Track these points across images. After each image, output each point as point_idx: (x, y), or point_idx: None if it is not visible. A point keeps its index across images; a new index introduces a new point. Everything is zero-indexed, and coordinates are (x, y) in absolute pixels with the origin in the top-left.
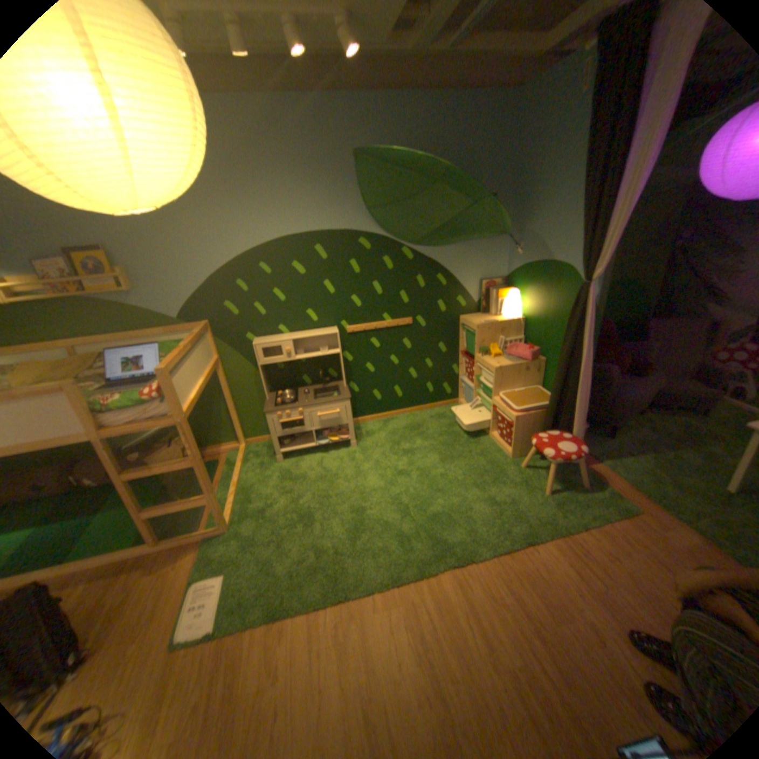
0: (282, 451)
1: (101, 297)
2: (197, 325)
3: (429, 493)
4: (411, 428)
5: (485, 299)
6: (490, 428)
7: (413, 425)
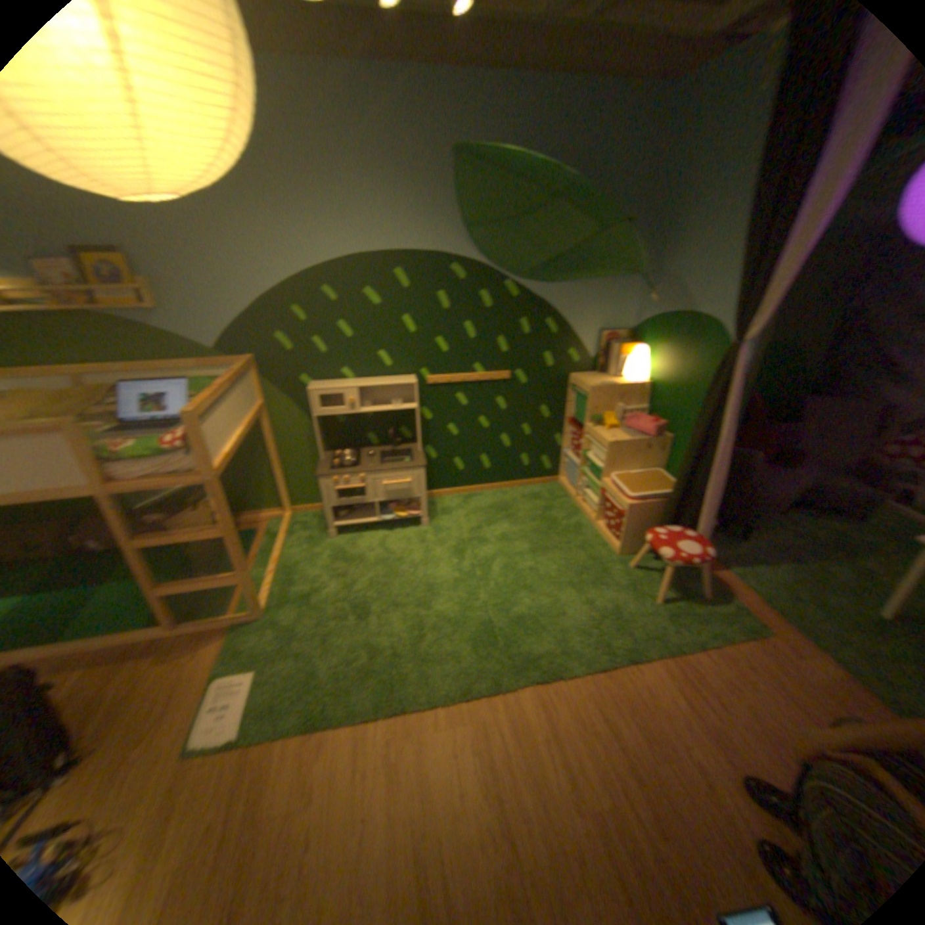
0: (338, 523)
1: (121, 314)
2: (242, 359)
3: (515, 590)
4: (499, 508)
5: (605, 354)
6: (597, 516)
7: (502, 505)
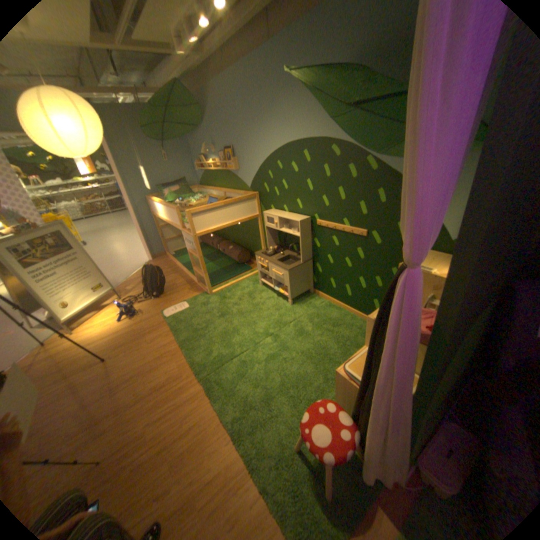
0: (262, 280)
1: (232, 172)
2: (252, 194)
3: (262, 358)
4: (334, 323)
5: None
6: None
7: (339, 323)
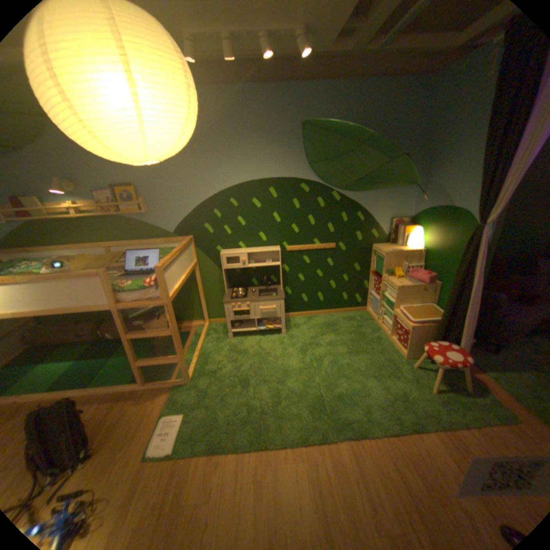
0: (233, 330)
1: (129, 216)
2: (185, 238)
3: (337, 377)
4: (328, 325)
5: (394, 232)
6: (391, 332)
7: (330, 323)
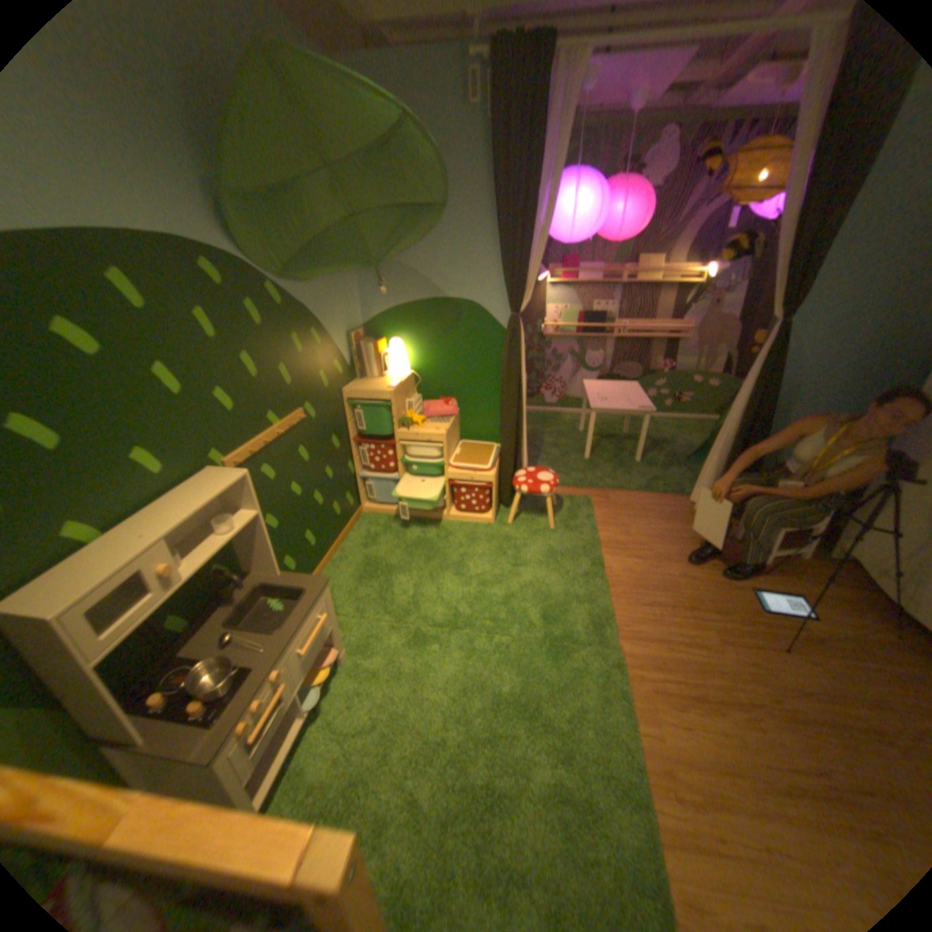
0: (253, 804)
1: None
2: None
3: (503, 608)
4: (364, 574)
5: (359, 358)
6: (448, 509)
7: (361, 568)
